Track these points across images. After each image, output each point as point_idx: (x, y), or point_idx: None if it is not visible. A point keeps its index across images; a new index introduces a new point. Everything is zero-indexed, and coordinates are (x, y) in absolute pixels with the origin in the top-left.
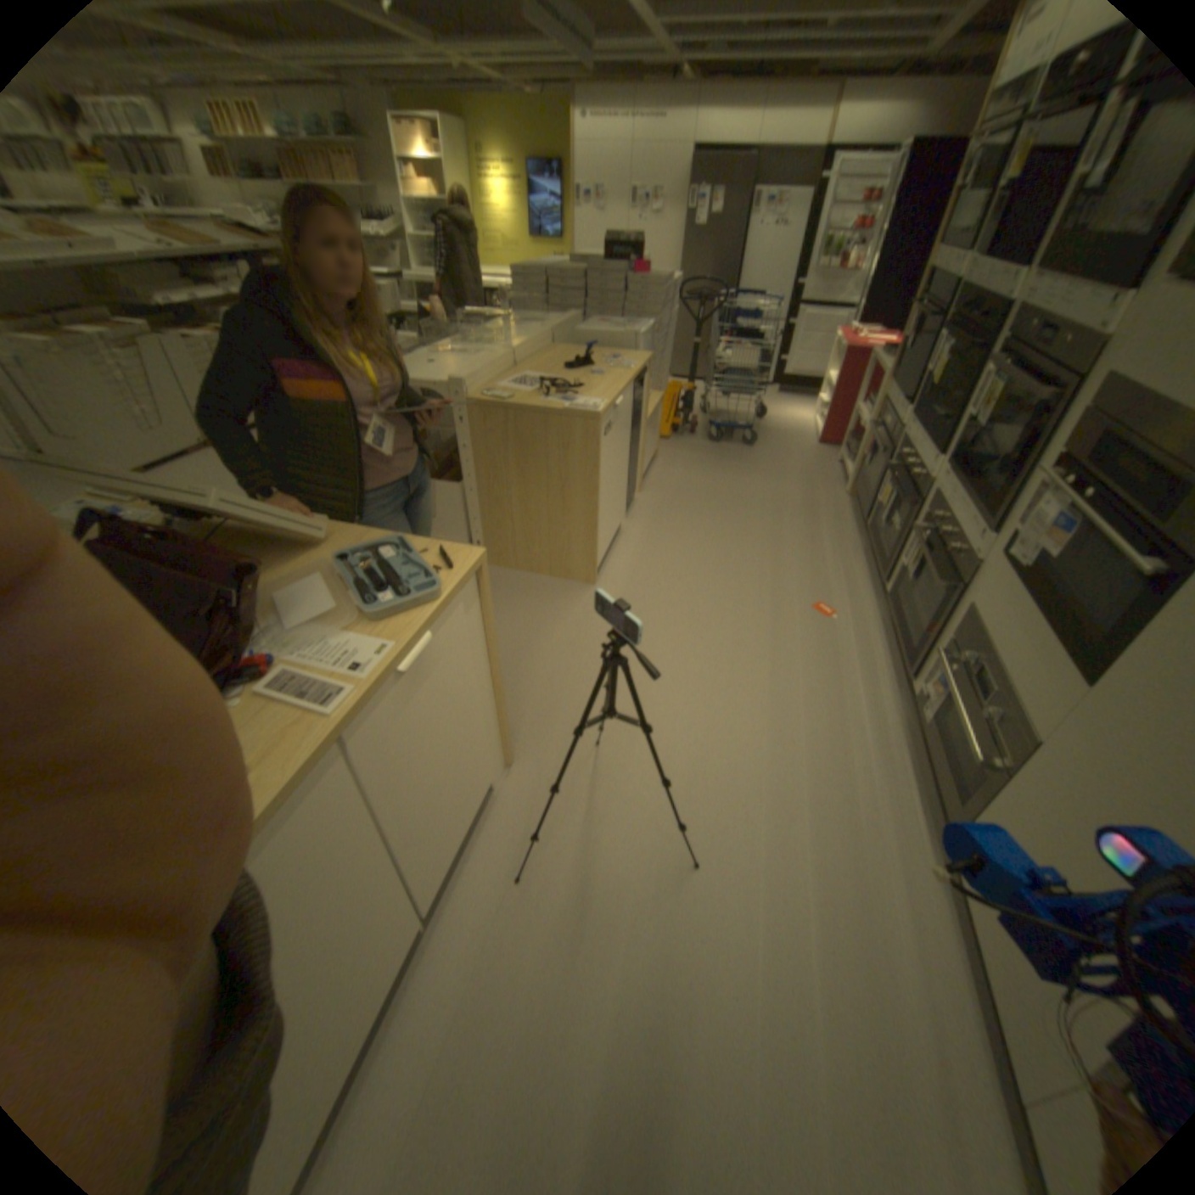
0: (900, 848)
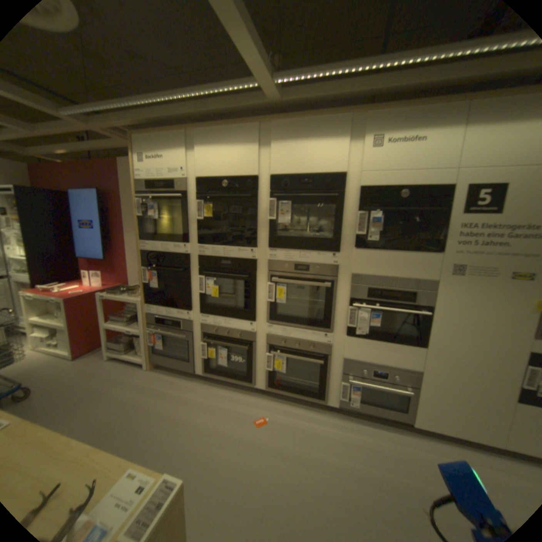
0: (414, 450)
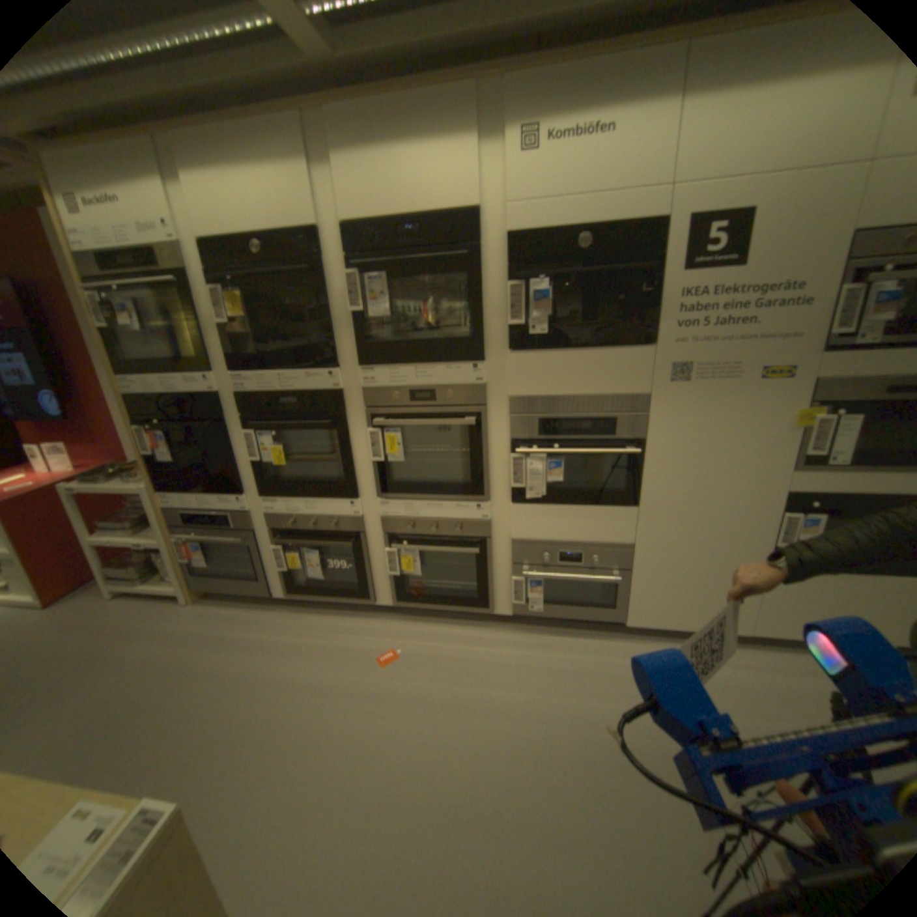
0: (626, 659)
